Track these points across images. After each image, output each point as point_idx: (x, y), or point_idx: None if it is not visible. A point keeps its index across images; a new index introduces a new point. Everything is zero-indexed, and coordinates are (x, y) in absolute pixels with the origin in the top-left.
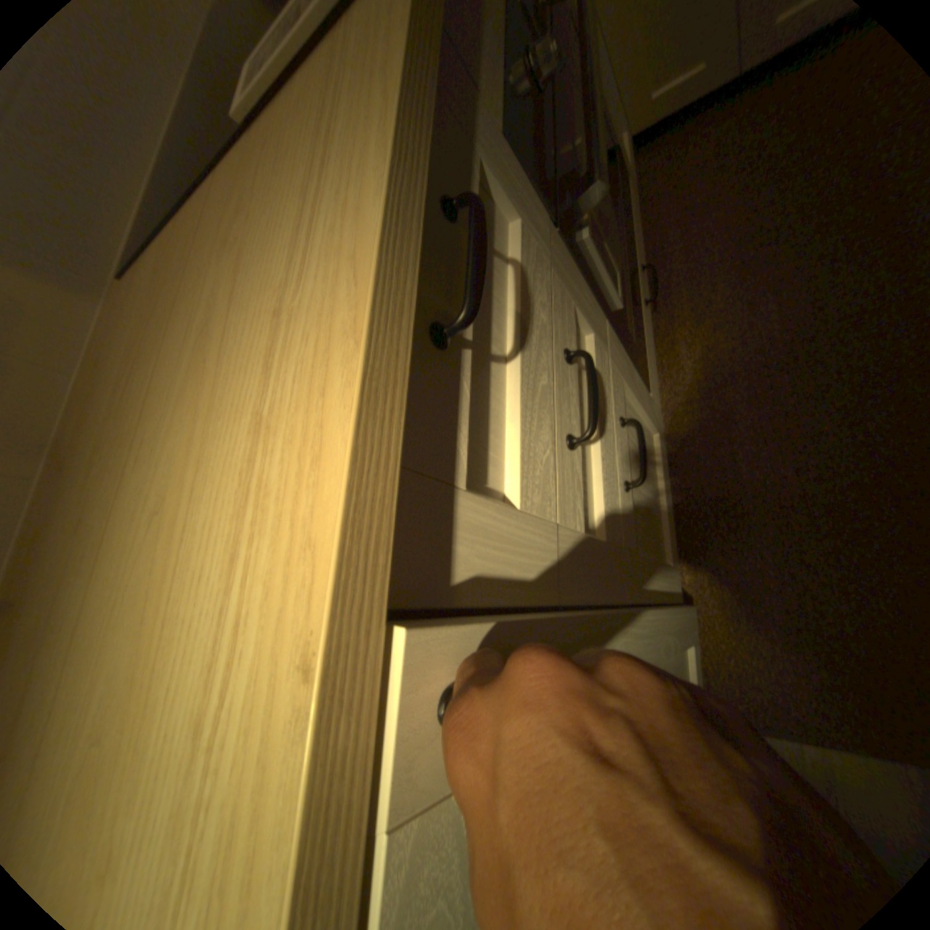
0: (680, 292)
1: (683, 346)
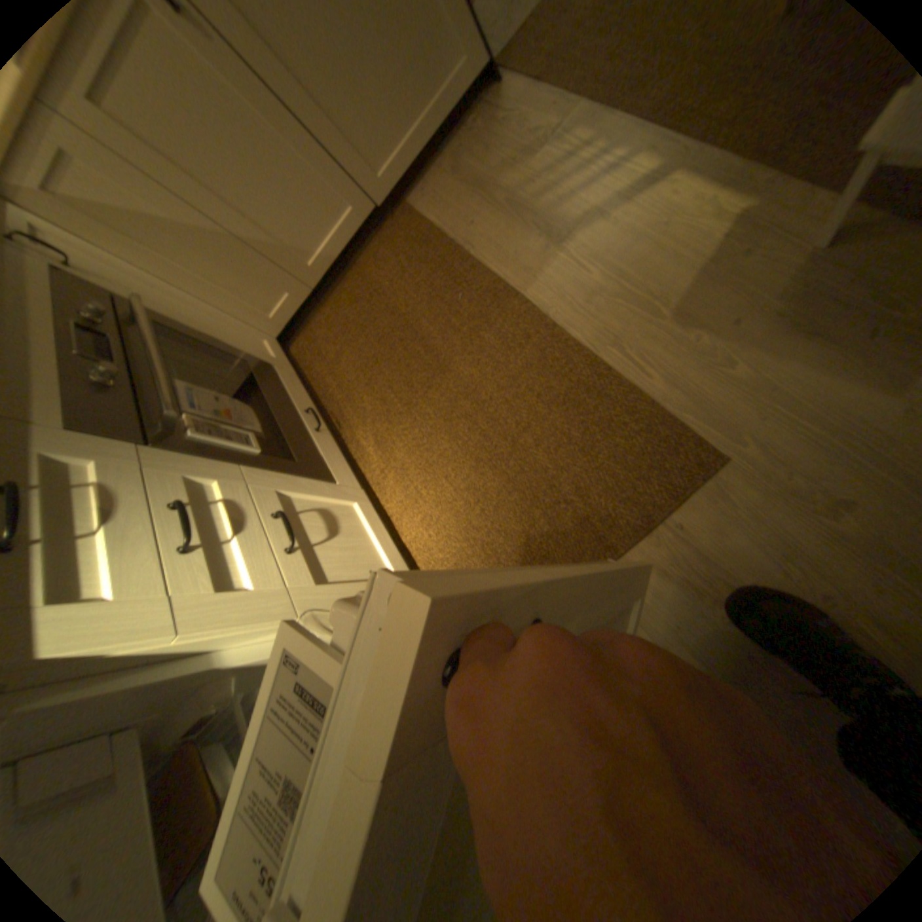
0: (351, 409)
1: (367, 439)
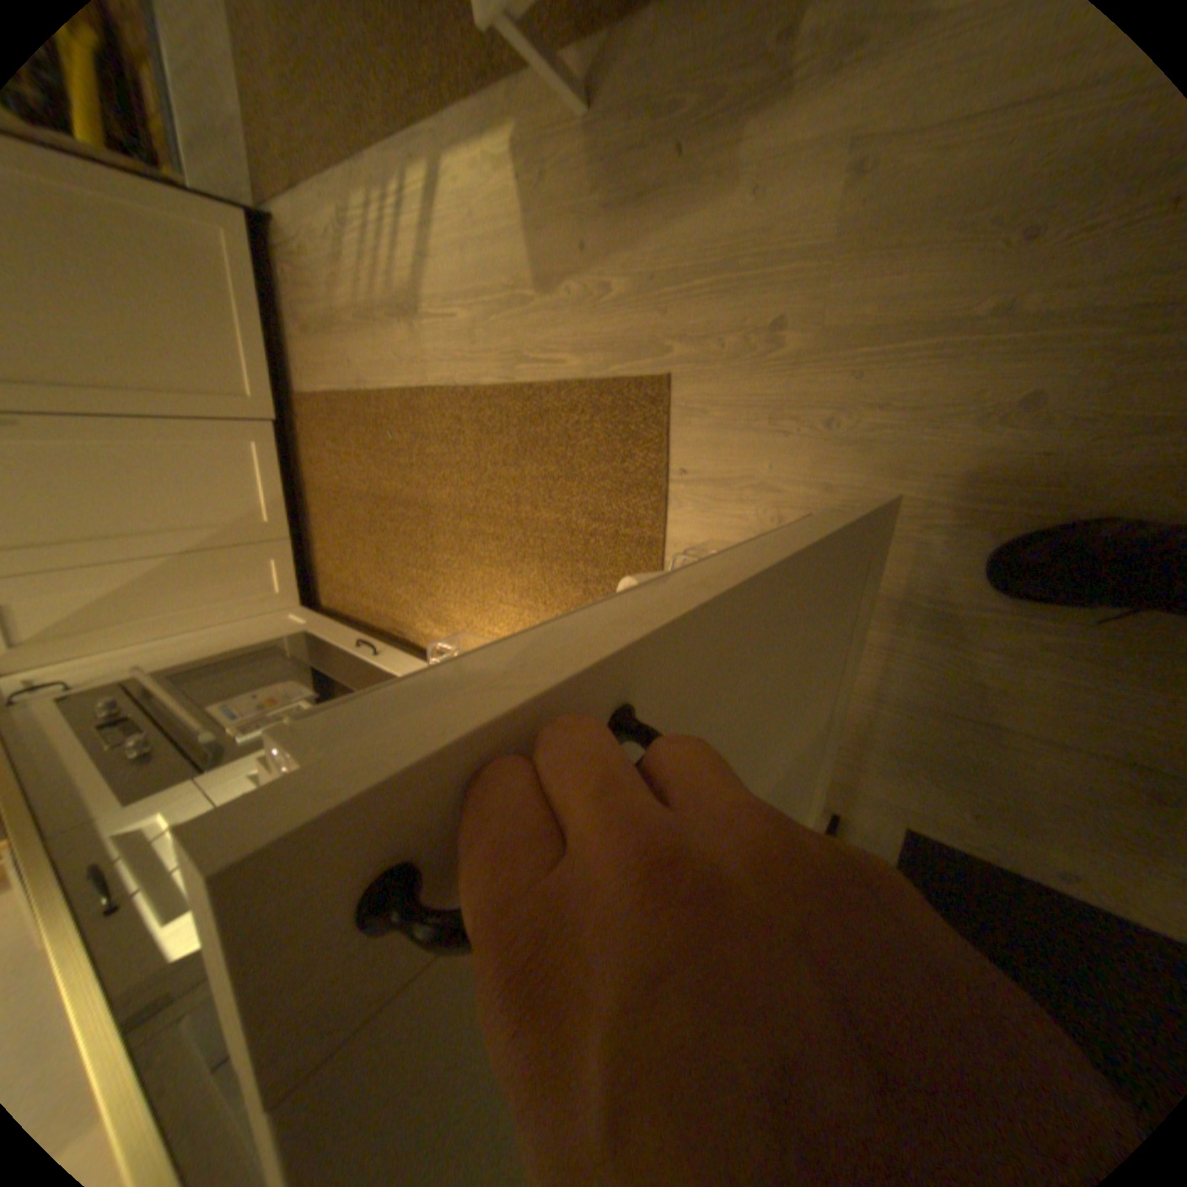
0: (401, 611)
1: (431, 625)
